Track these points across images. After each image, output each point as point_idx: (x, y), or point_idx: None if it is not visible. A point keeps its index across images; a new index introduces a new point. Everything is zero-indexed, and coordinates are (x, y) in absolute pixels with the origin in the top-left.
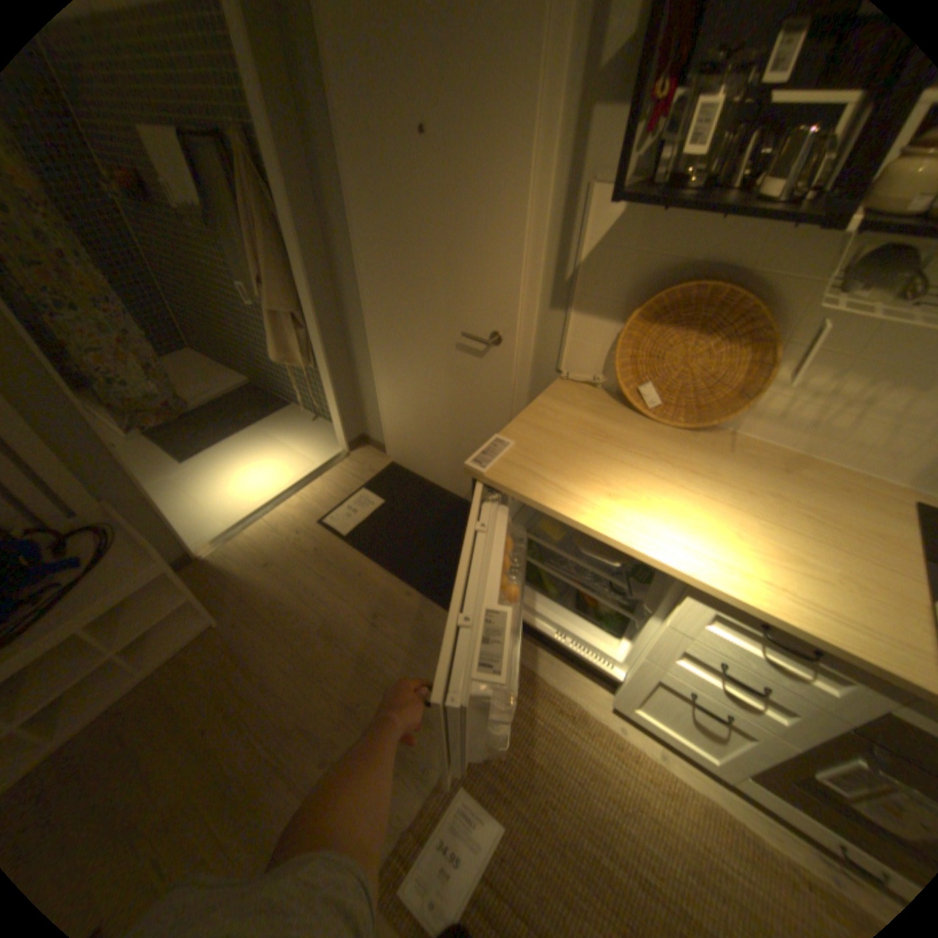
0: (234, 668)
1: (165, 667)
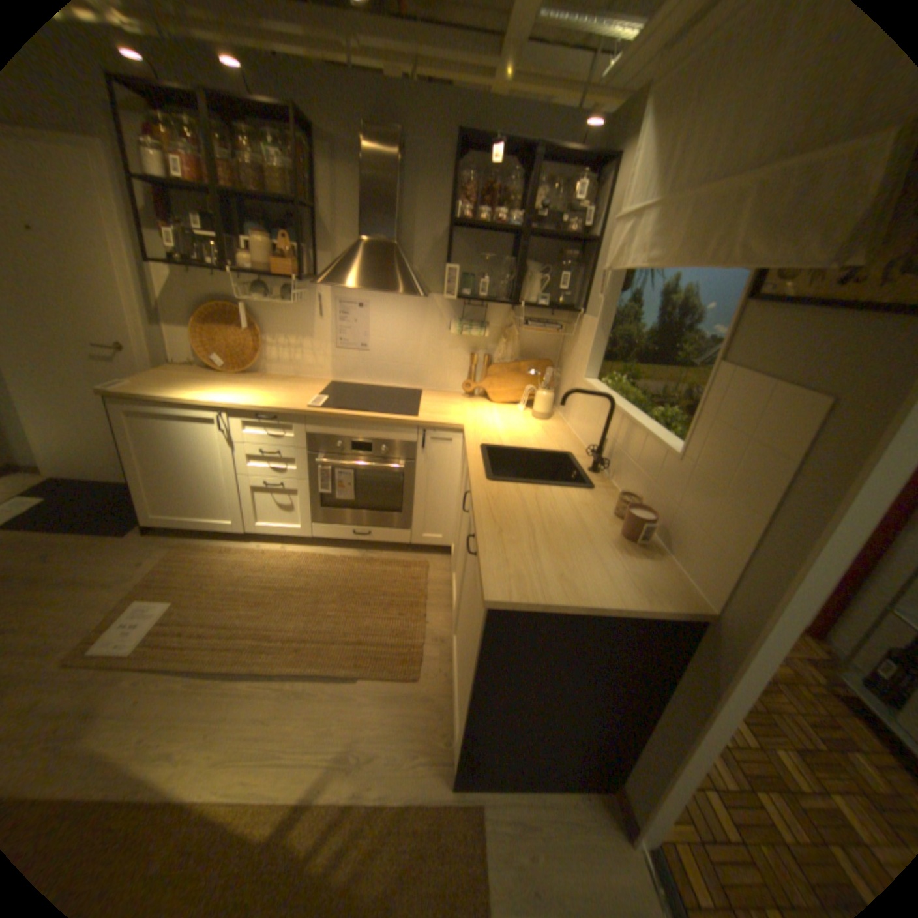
0: None
1: None
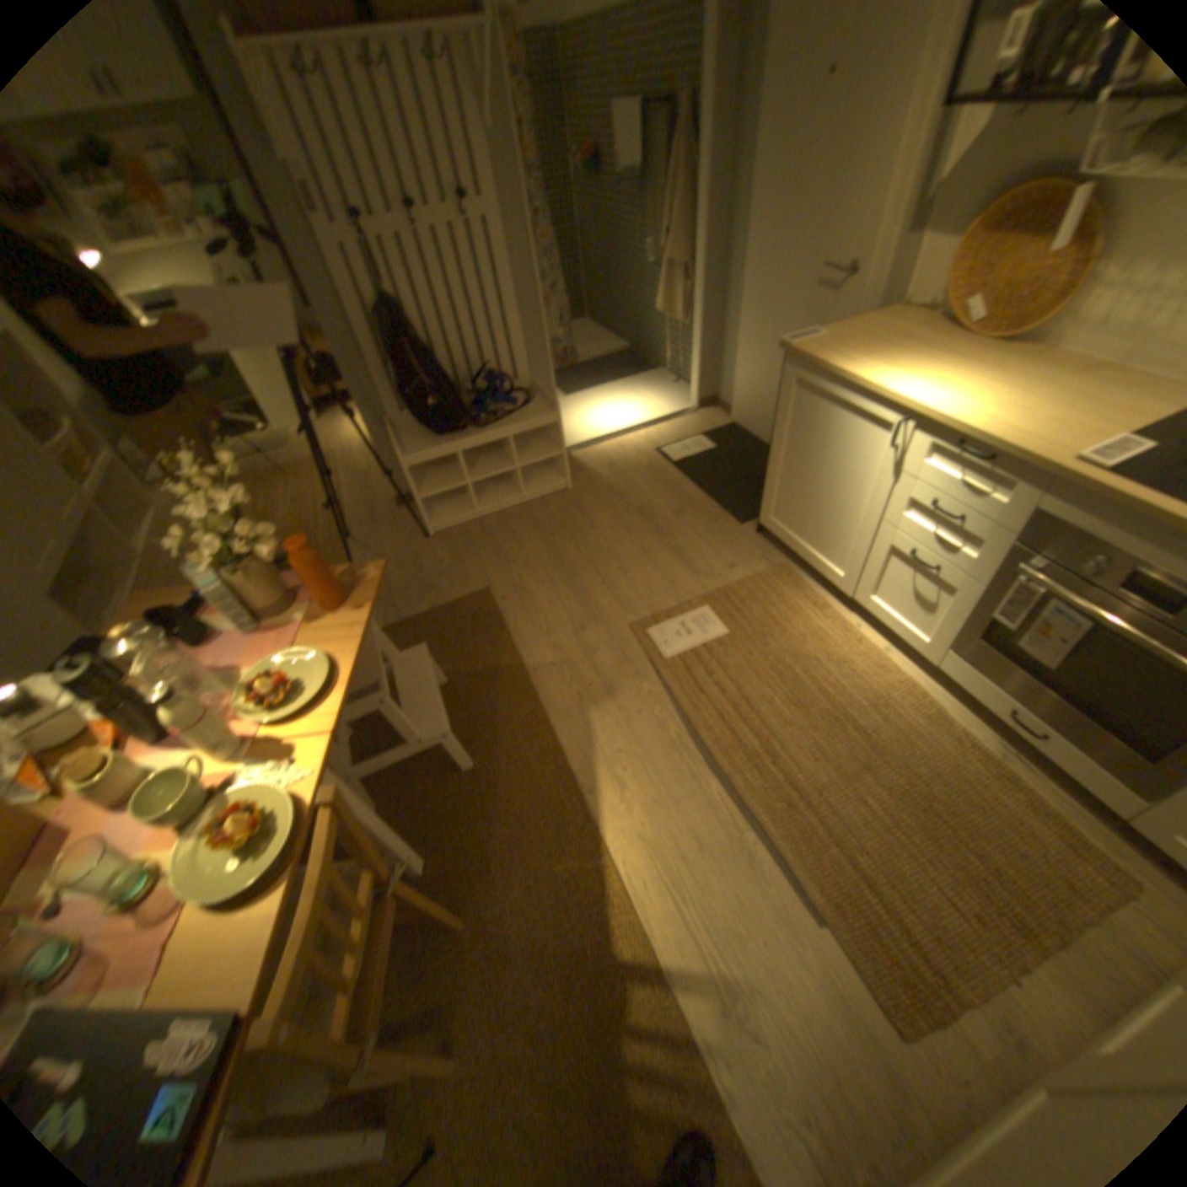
0: (575, 513)
1: (535, 502)
